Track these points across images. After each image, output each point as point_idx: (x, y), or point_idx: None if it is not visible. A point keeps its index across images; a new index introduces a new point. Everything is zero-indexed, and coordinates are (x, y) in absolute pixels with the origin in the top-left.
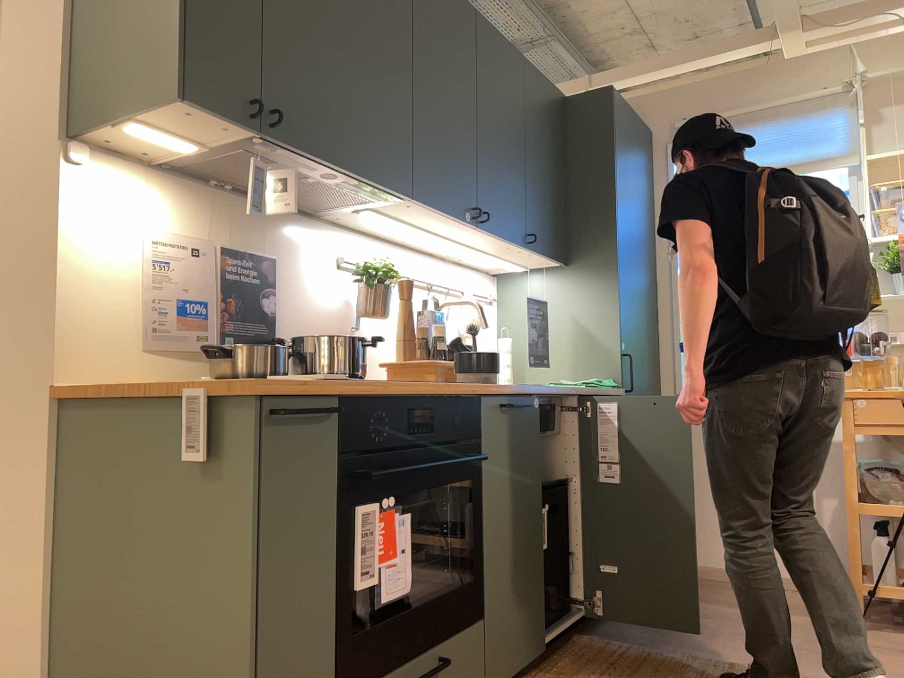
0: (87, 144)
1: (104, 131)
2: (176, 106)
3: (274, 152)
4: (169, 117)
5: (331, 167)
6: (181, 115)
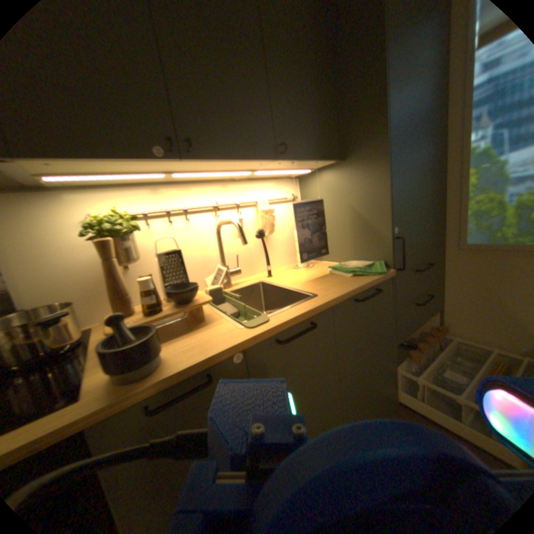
0: None
1: None
2: None
3: None
4: None
5: None
6: None
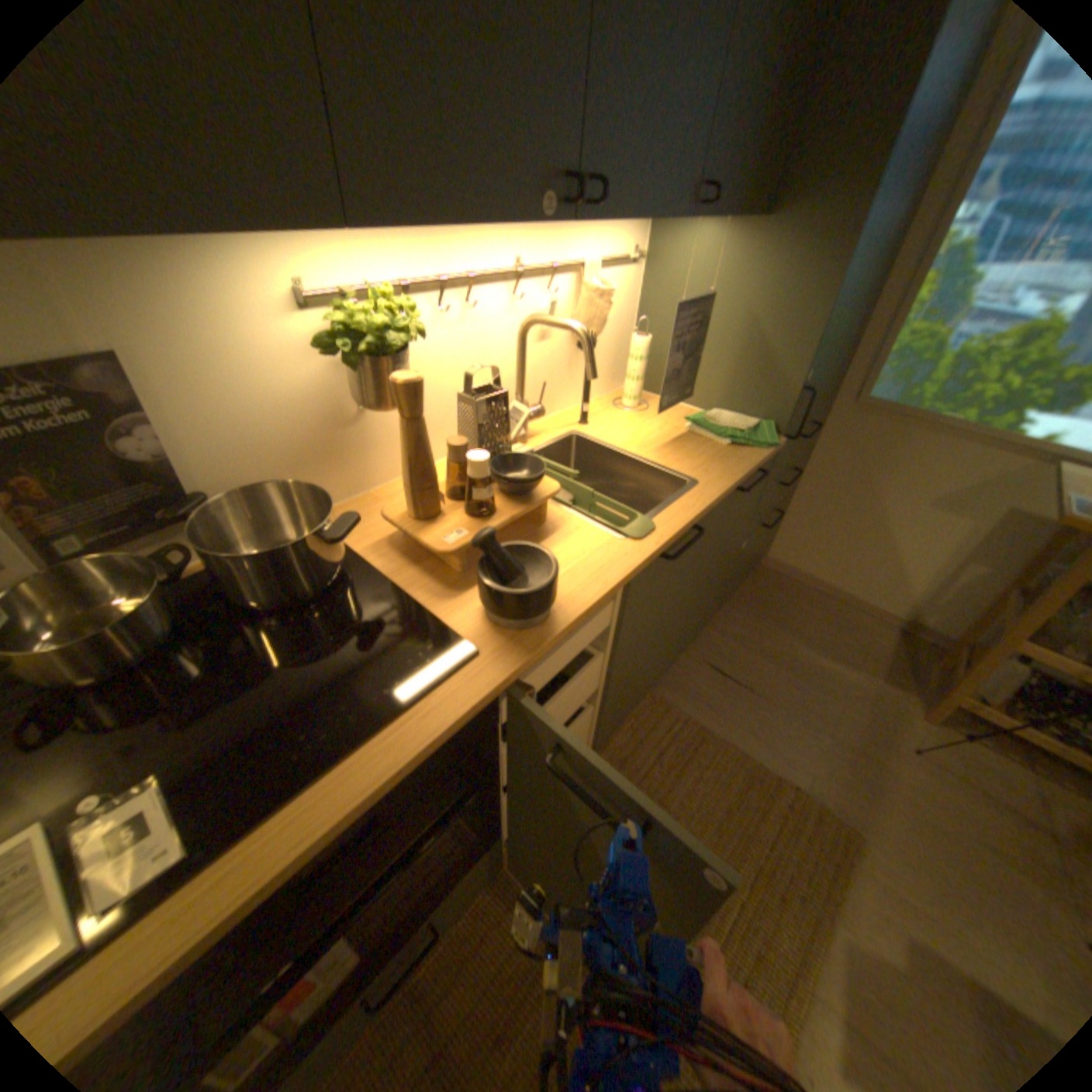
0: None
1: None
2: None
3: None
4: None
5: None
6: None
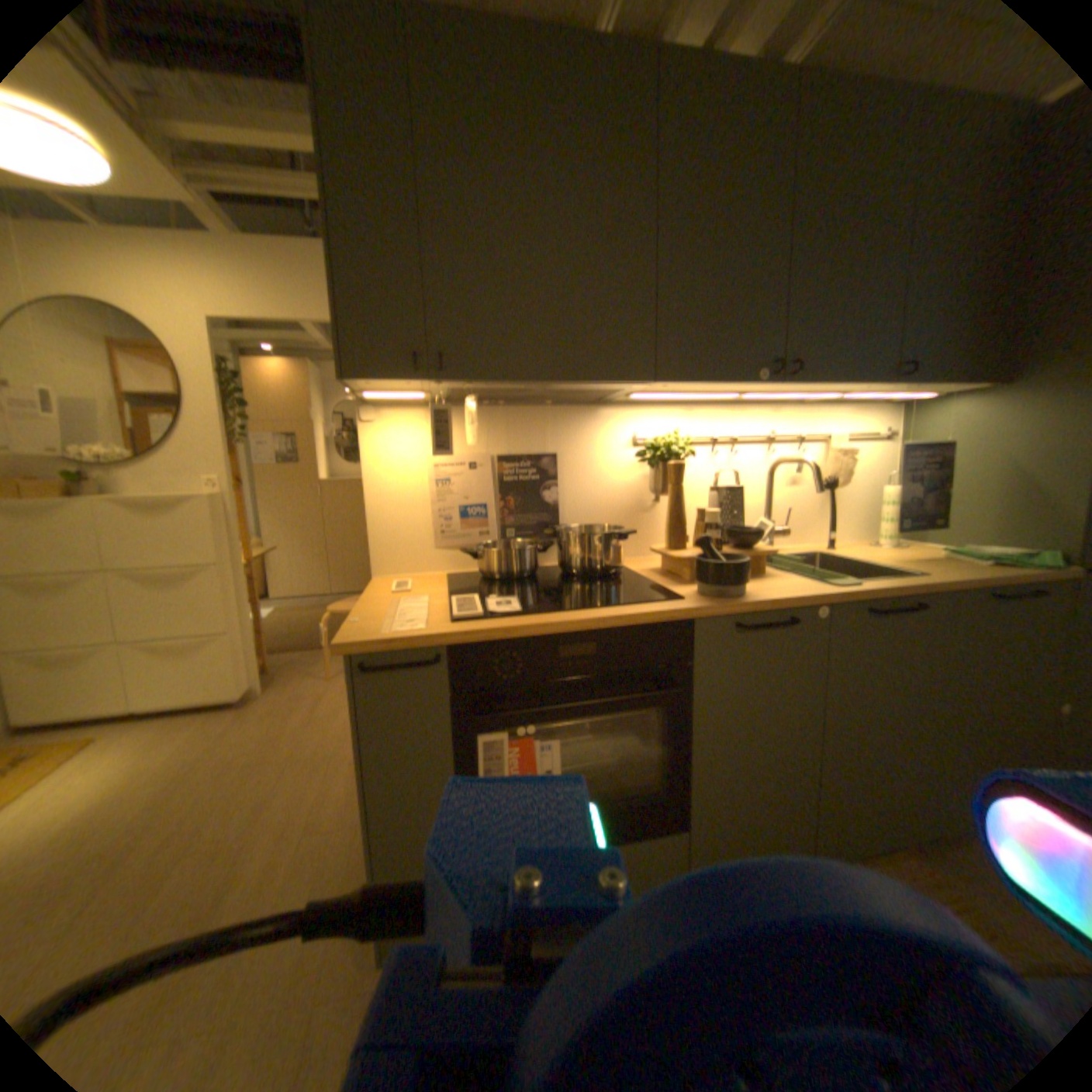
0: (374, 402)
1: (364, 396)
2: (347, 381)
3: (464, 385)
4: (366, 385)
5: (530, 381)
6: (364, 383)
